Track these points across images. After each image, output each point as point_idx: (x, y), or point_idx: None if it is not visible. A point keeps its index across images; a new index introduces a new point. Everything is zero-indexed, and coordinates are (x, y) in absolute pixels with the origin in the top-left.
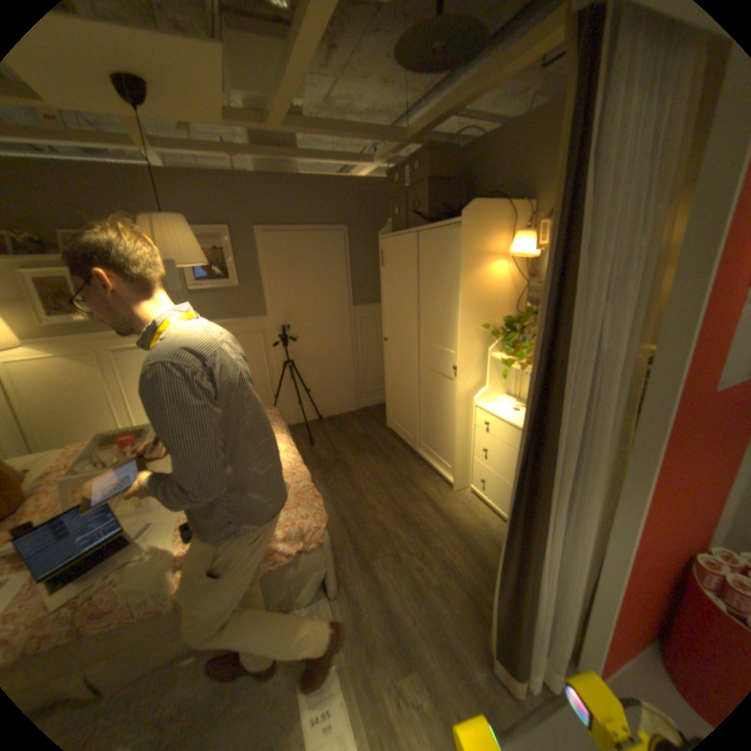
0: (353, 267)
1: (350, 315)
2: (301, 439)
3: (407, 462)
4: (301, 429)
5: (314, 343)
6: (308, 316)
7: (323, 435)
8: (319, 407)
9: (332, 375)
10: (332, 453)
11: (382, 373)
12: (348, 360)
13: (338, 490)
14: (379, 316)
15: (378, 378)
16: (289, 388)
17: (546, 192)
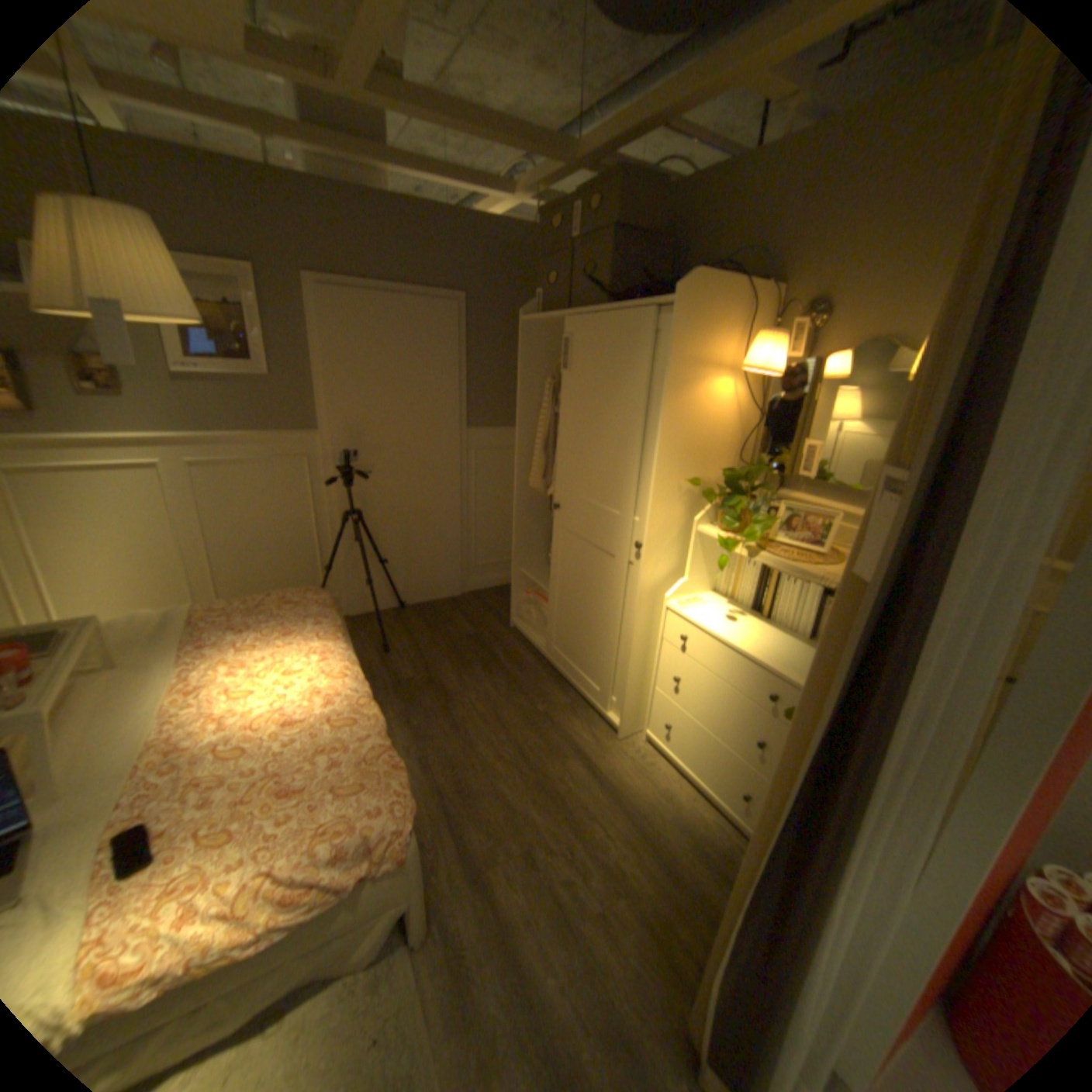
0: (472, 365)
1: (462, 443)
2: (369, 641)
3: (544, 688)
4: (369, 623)
5: (399, 484)
6: (392, 437)
7: (406, 636)
8: (401, 588)
9: (427, 538)
10: (422, 667)
11: (506, 538)
12: (454, 515)
13: (432, 736)
14: (509, 448)
15: (500, 545)
16: (353, 555)
17: (806, 272)
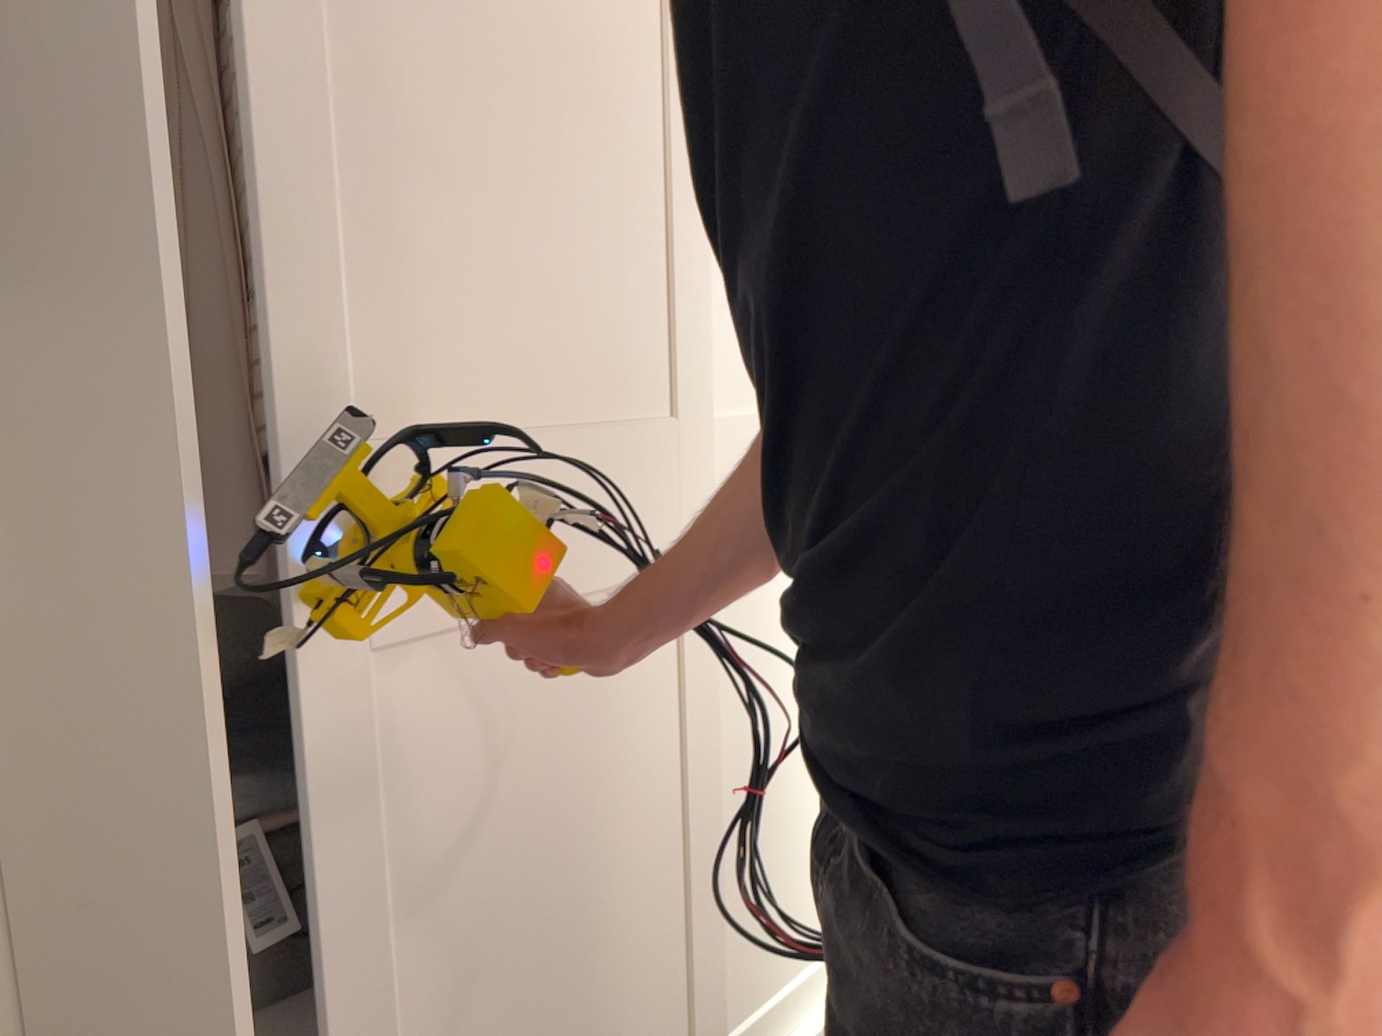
0: None
1: None
2: None
3: None
4: None
5: None
6: None
7: None
8: None
9: None
10: None
11: None
12: None
13: None
14: None
15: None
16: None
17: None
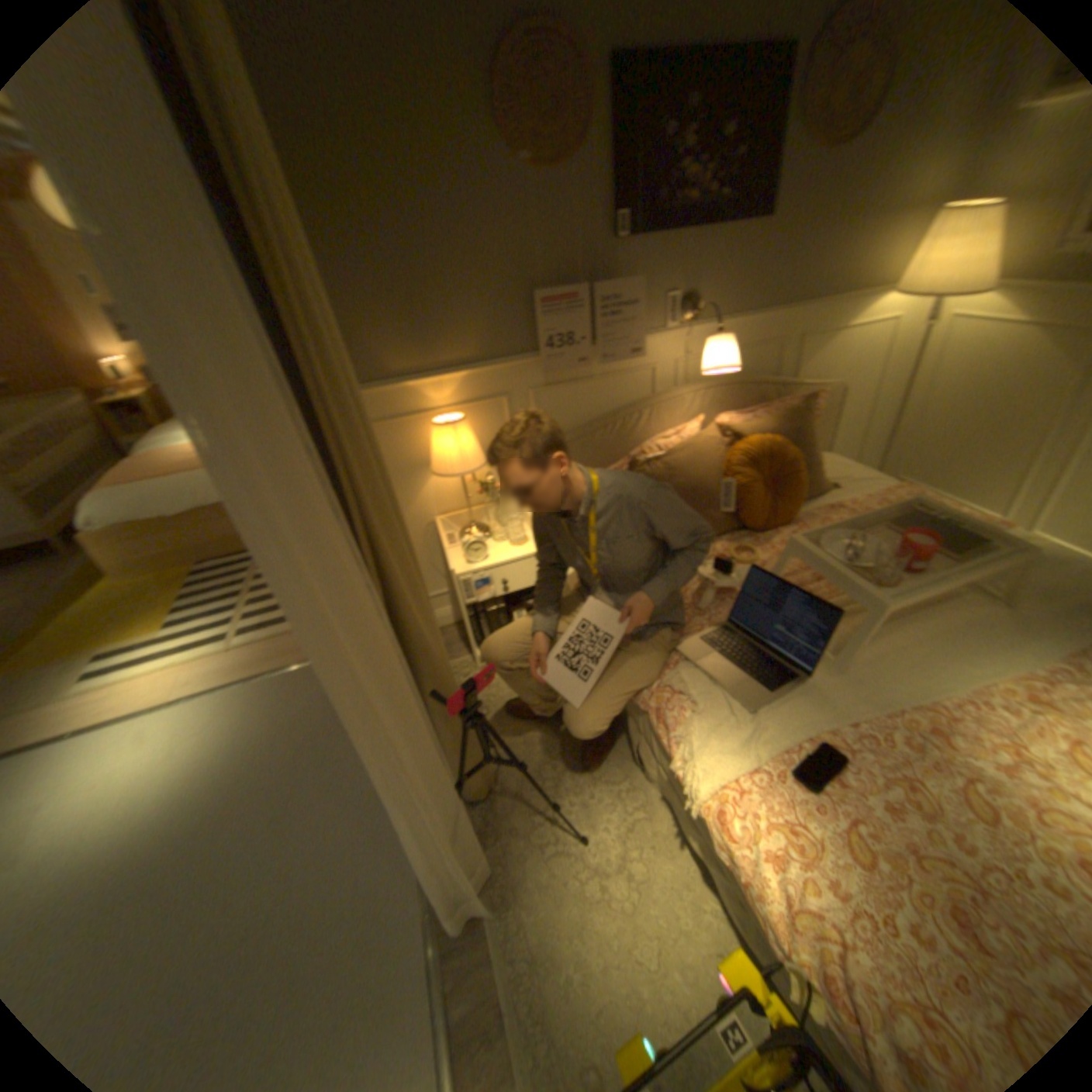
0: None
1: None
2: None
3: None
4: None
5: None
6: None
7: None
8: None
9: None
10: None
11: None
12: None
13: None
14: None
15: None
16: None
17: None
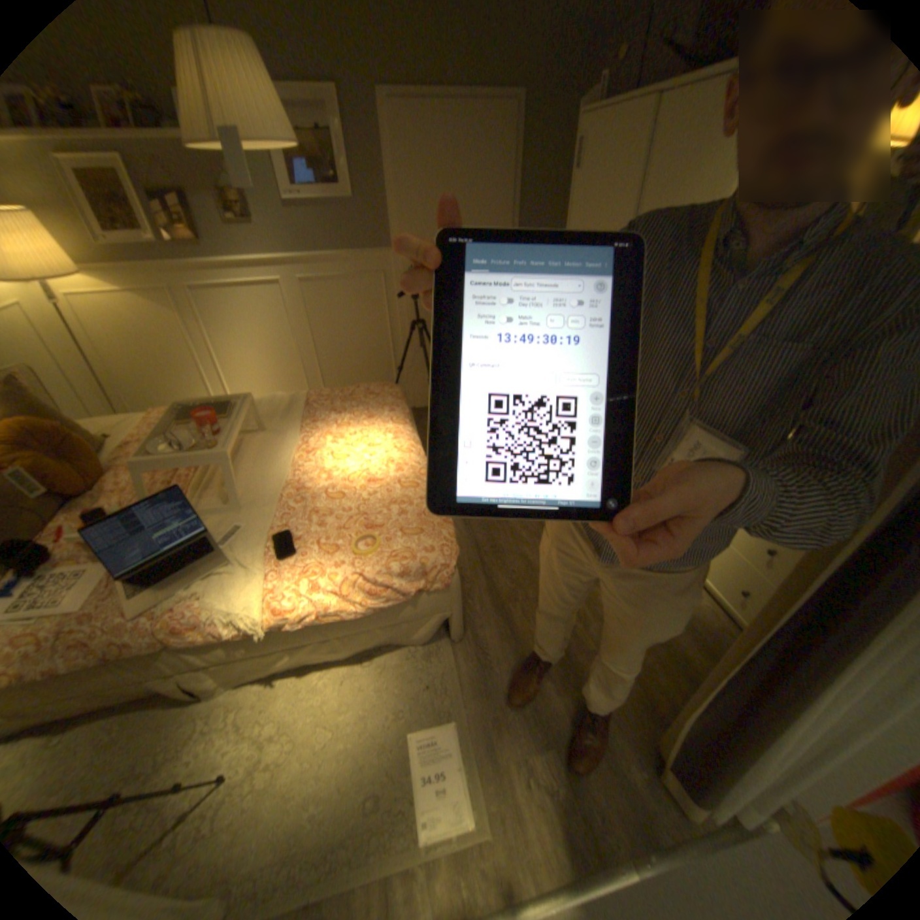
0: (526, 172)
1: None
2: None
3: None
4: None
5: None
6: None
7: None
8: None
9: None
10: None
11: None
12: None
13: None
14: None
15: None
16: (418, 359)
17: None
